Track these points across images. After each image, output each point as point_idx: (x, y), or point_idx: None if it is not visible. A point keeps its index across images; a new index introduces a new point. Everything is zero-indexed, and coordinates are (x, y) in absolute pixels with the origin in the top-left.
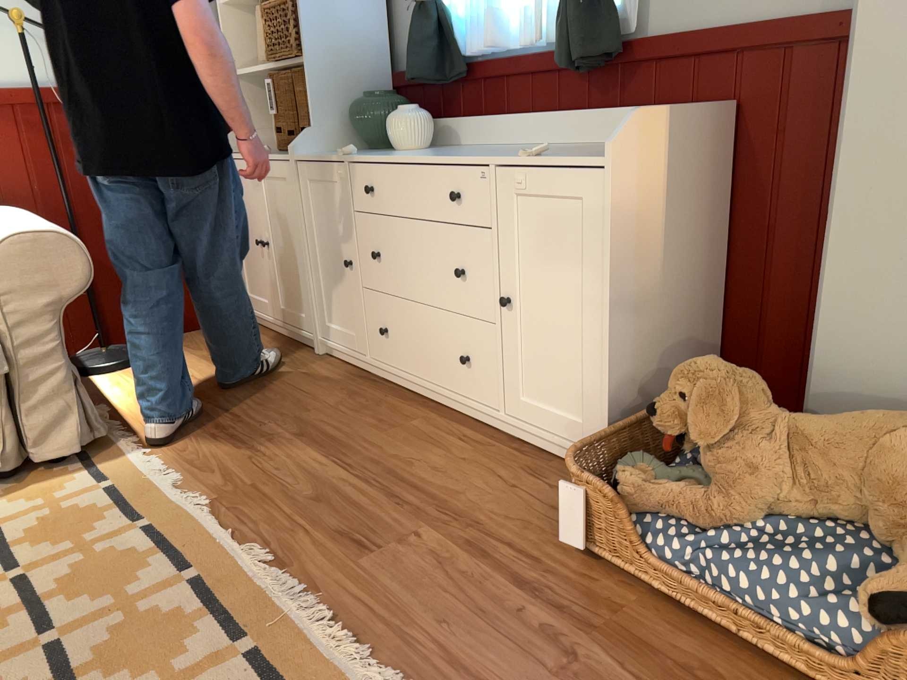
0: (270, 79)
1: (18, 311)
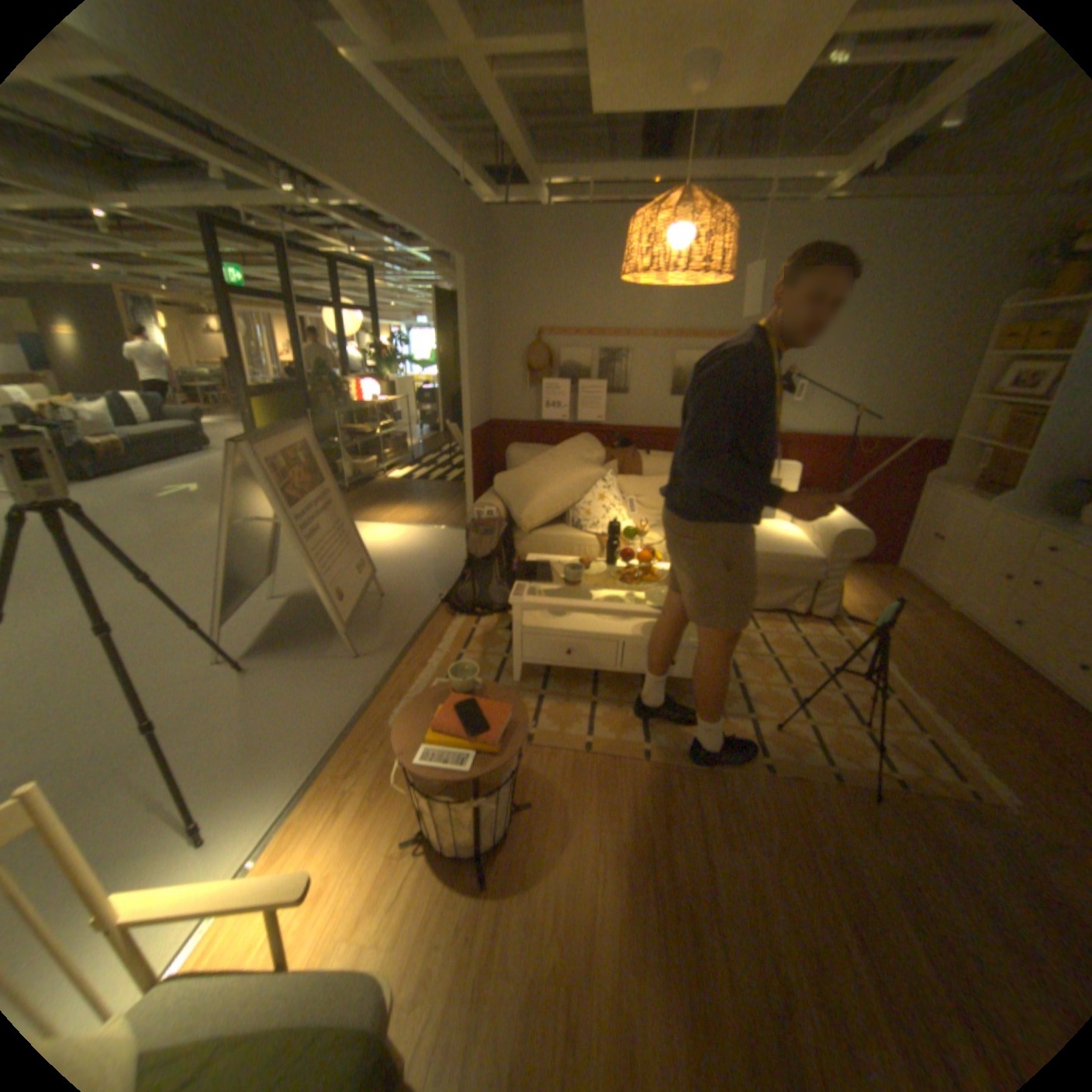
0: (990, 446)
1: (836, 558)
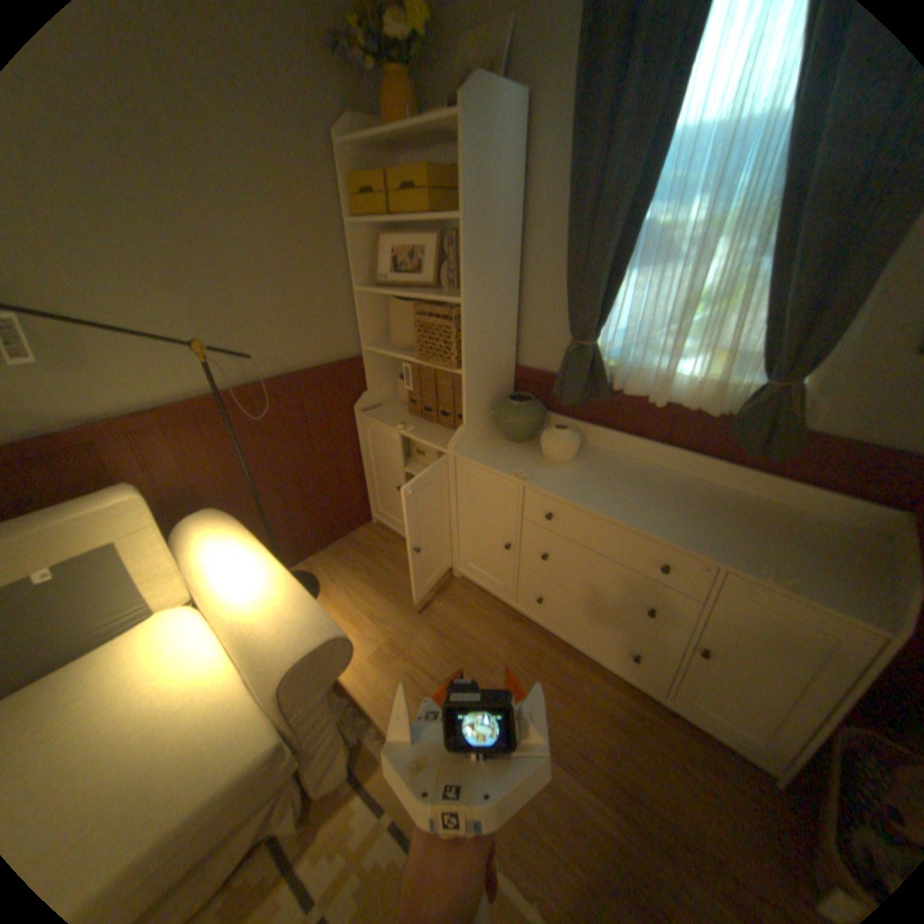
0: (407, 359)
1: (300, 715)
